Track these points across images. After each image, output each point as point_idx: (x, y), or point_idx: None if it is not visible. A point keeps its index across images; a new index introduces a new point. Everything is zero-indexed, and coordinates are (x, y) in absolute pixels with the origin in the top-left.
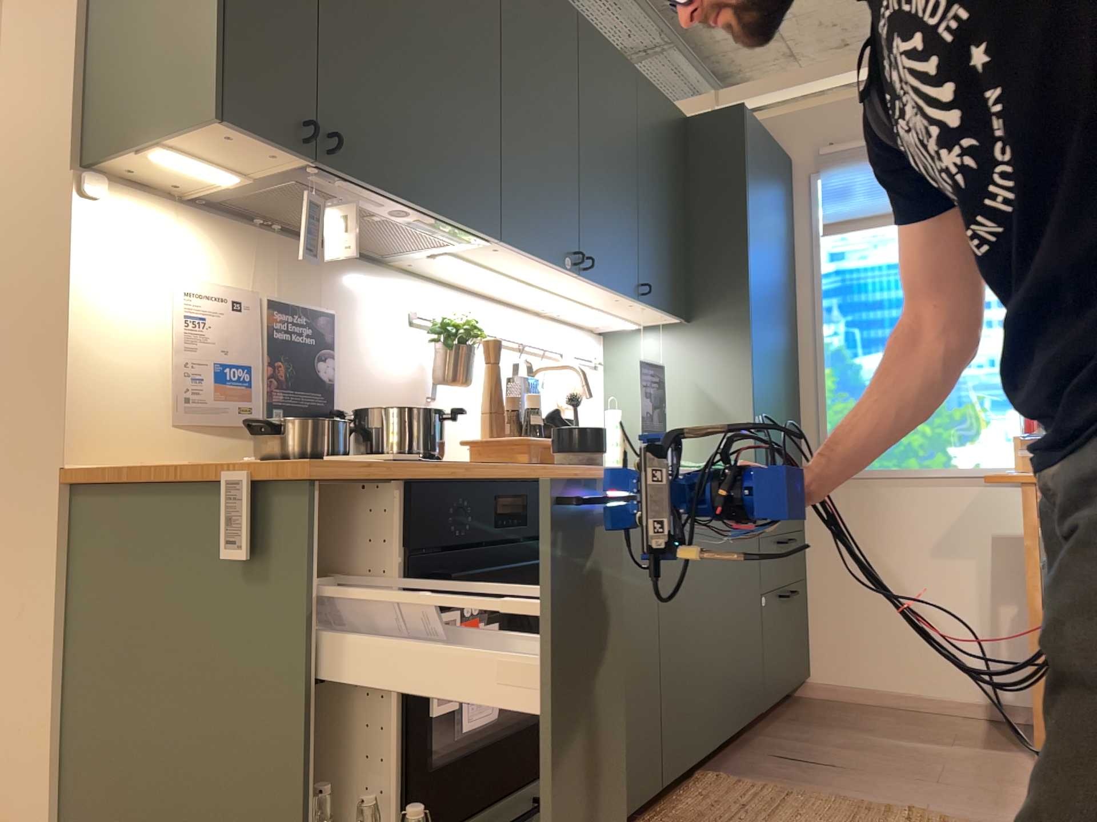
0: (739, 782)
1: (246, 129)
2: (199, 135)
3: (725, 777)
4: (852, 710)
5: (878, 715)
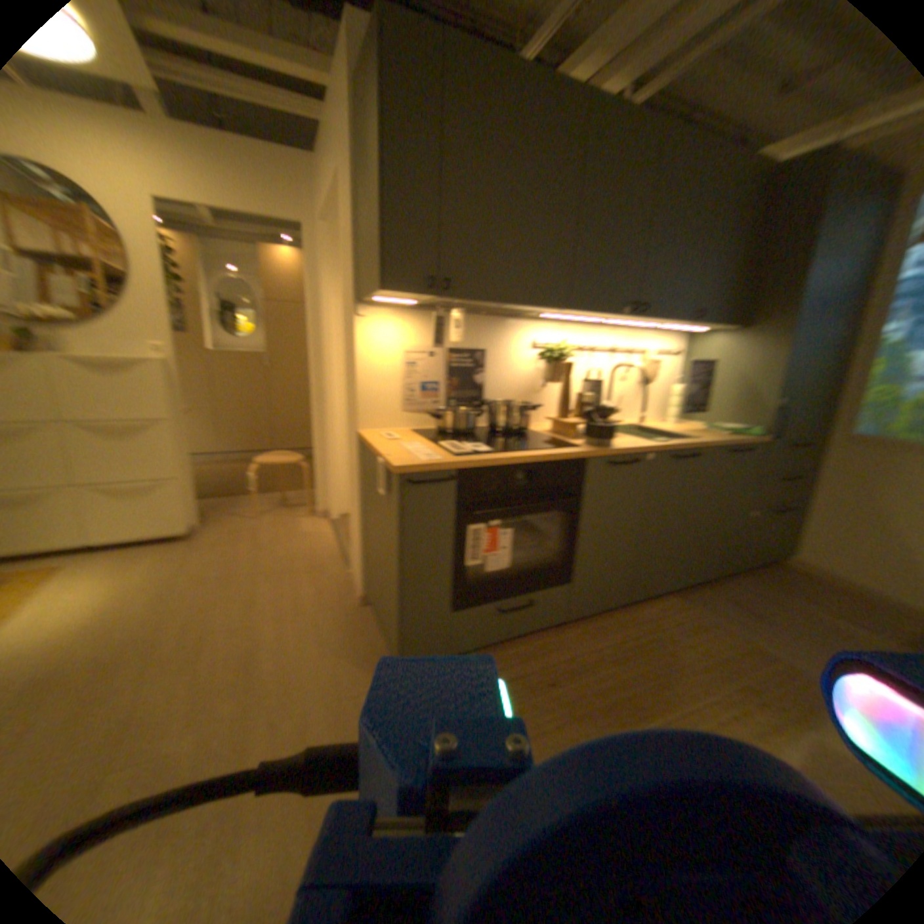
0: (691, 608)
1: (399, 288)
2: (382, 292)
3: (684, 602)
4: (817, 584)
5: (835, 593)
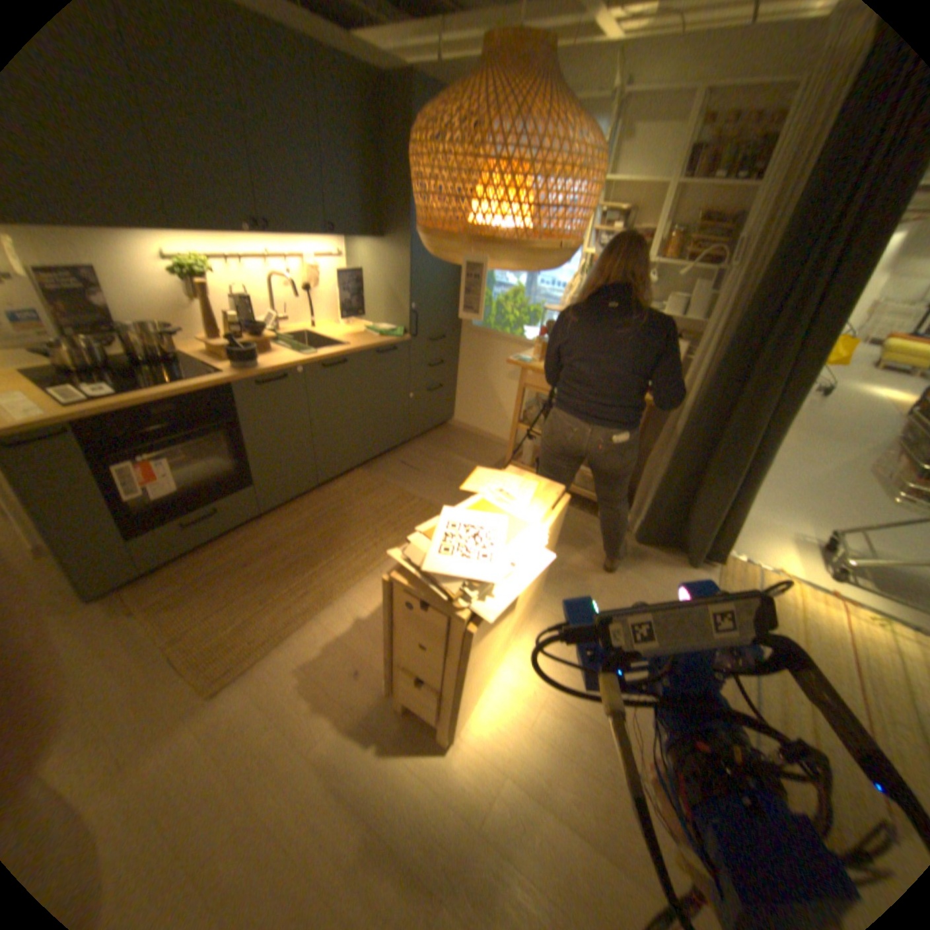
0: (368, 479)
1: None
2: None
3: (364, 475)
4: (460, 438)
5: (468, 443)
